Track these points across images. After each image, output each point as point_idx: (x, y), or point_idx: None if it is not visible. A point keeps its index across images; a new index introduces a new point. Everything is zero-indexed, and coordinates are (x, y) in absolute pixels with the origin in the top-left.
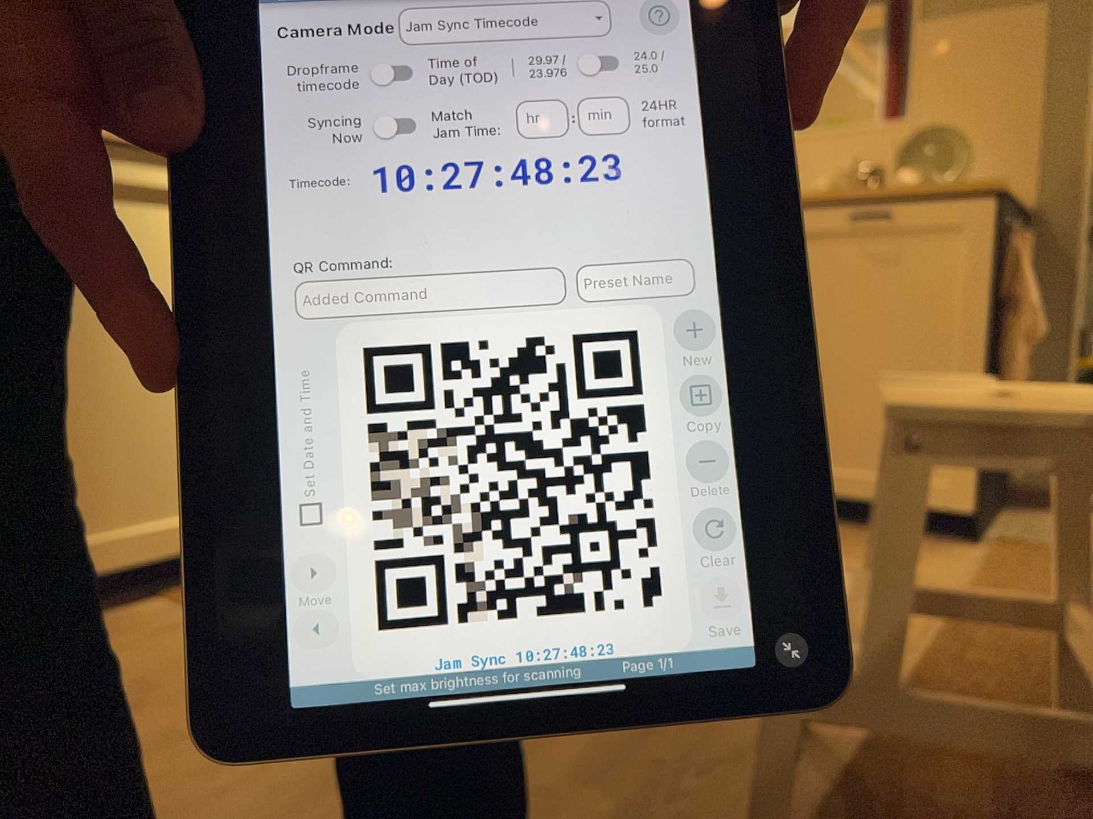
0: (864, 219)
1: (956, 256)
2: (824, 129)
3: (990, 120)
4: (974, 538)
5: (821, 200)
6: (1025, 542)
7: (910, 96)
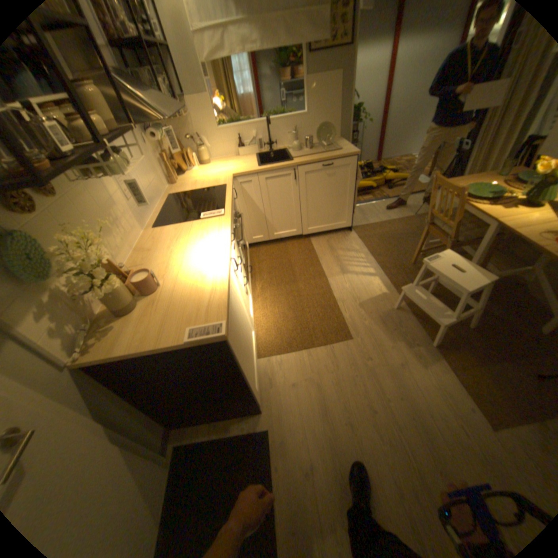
0: (326, 165)
1: (347, 172)
2: (282, 116)
3: (328, 111)
4: (348, 229)
5: (315, 162)
6: (357, 226)
7: (306, 104)
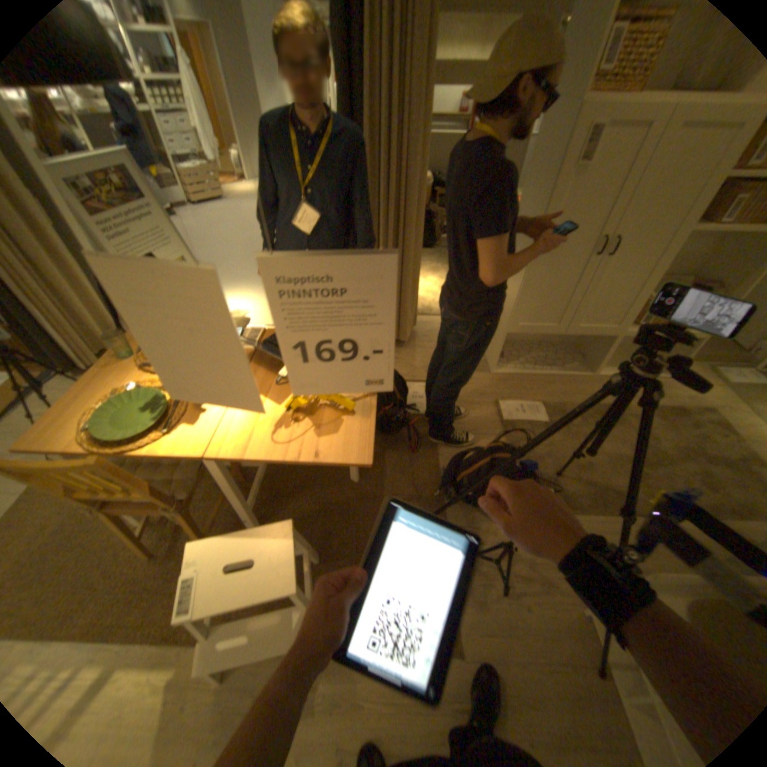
0: None
1: None
2: None
3: None
4: None
5: None
6: None
7: None
